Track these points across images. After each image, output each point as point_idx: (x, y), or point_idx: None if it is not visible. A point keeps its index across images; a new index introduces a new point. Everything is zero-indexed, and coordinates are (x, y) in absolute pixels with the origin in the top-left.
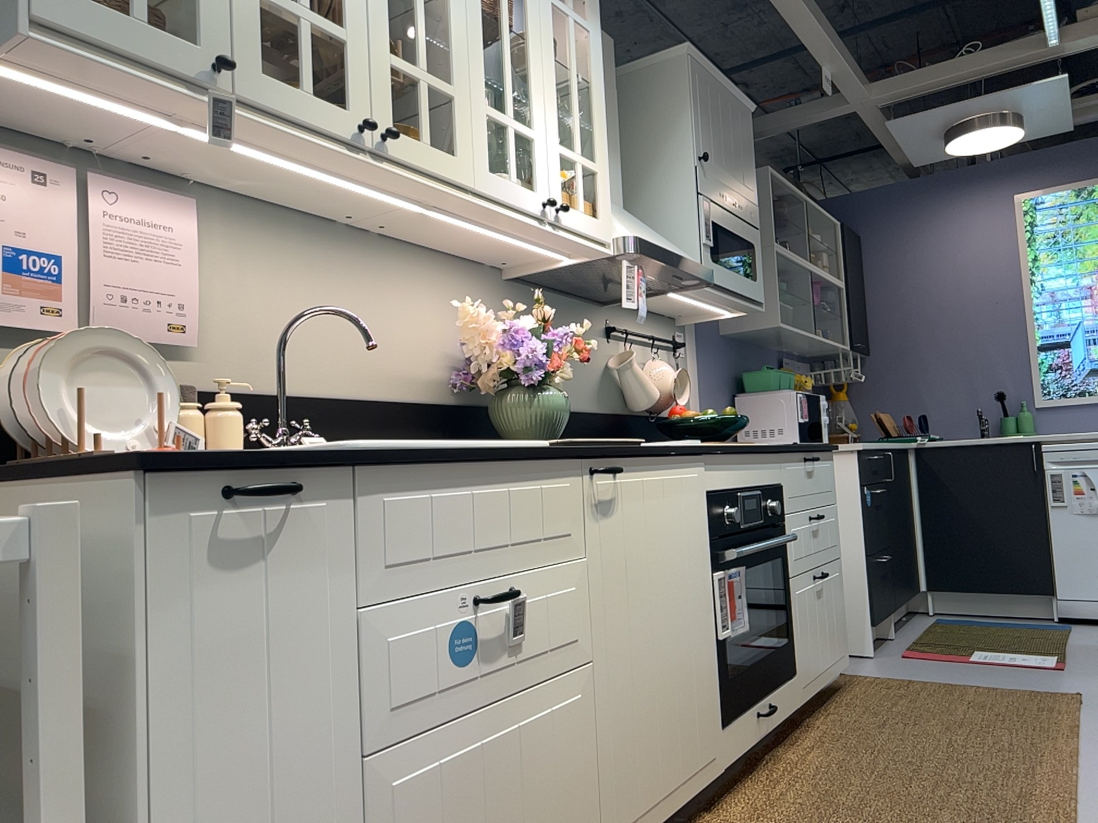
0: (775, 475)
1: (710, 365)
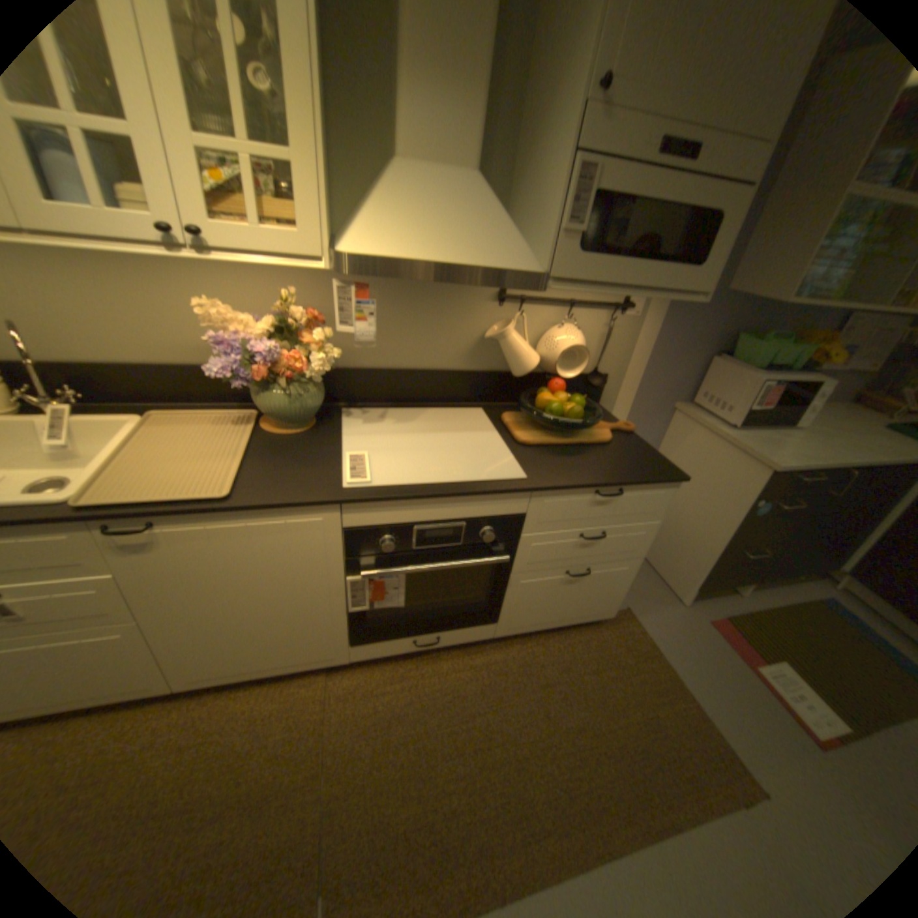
0: (509, 508)
1: (682, 322)
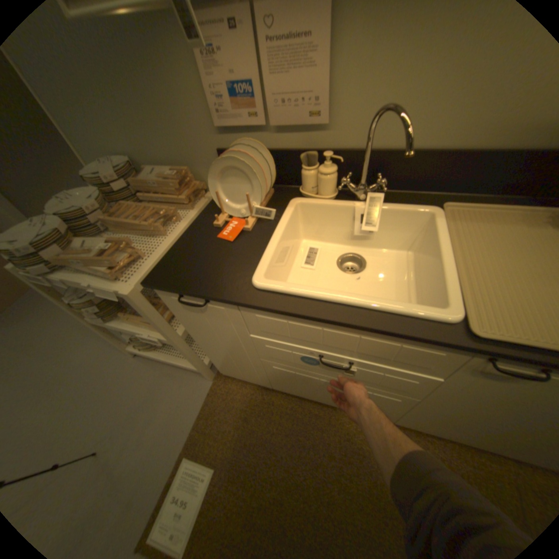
0: None
1: None
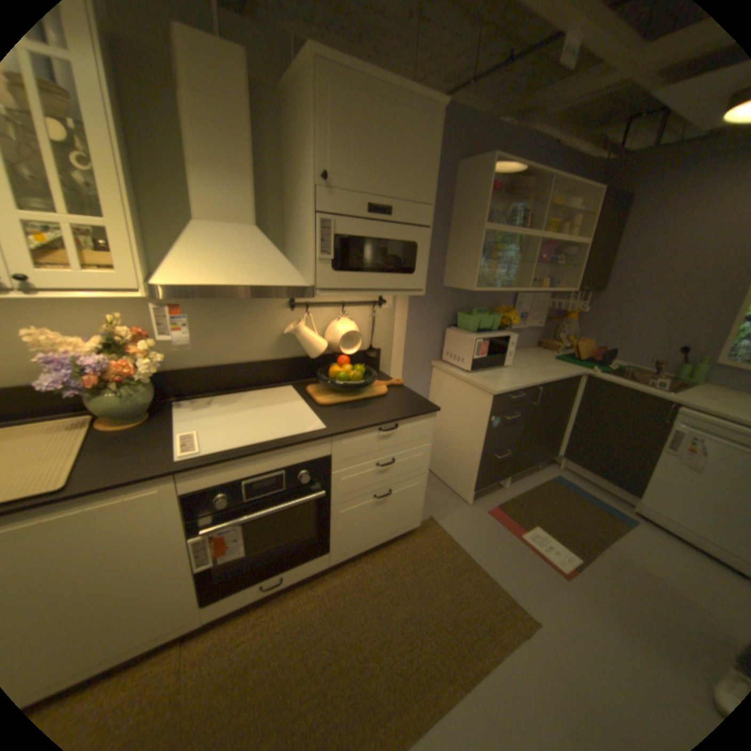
0: (317, 452)
1: (420, 309)
